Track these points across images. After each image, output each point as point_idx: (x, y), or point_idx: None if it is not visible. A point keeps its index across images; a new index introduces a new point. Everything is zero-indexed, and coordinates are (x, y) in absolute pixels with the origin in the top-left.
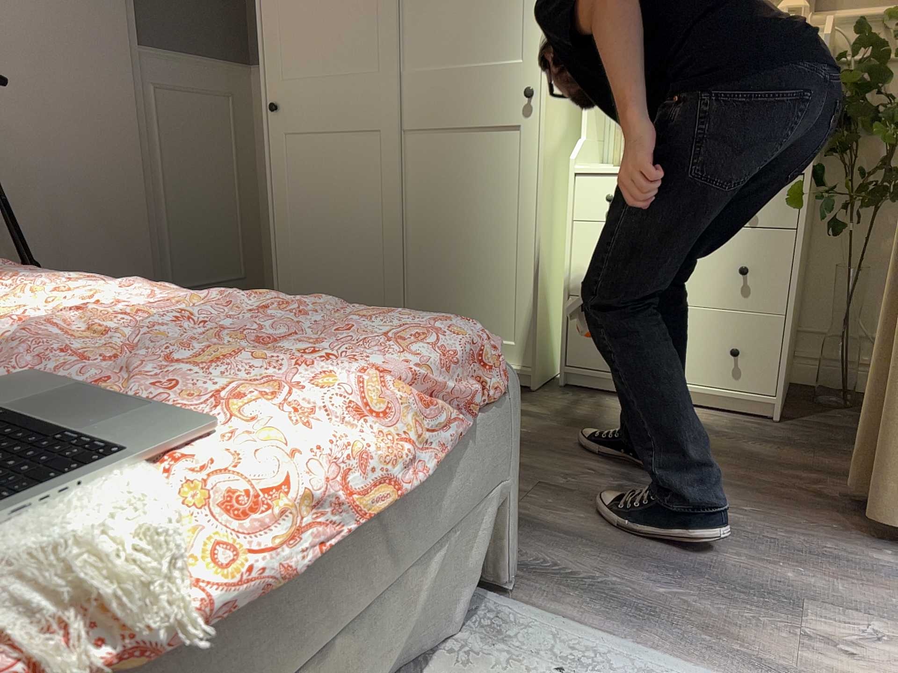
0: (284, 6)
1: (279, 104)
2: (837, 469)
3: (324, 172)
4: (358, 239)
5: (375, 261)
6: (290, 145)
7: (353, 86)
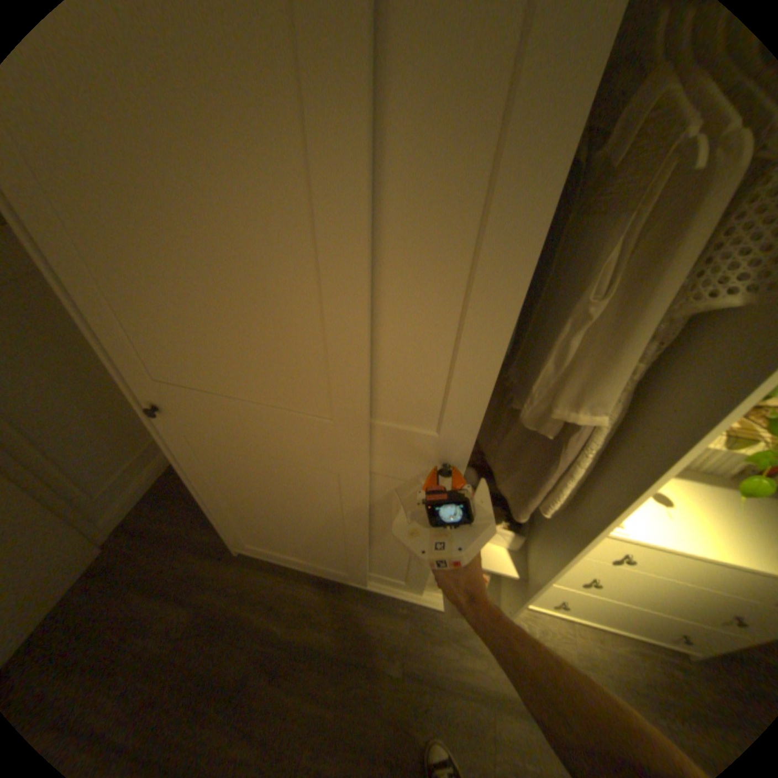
0: (100, 277)
1: (156, 408)
2: None
3: (254, 479)
4: (312, 531)
5: (335, 546)
6: (194, 446)
7: (286, 425)
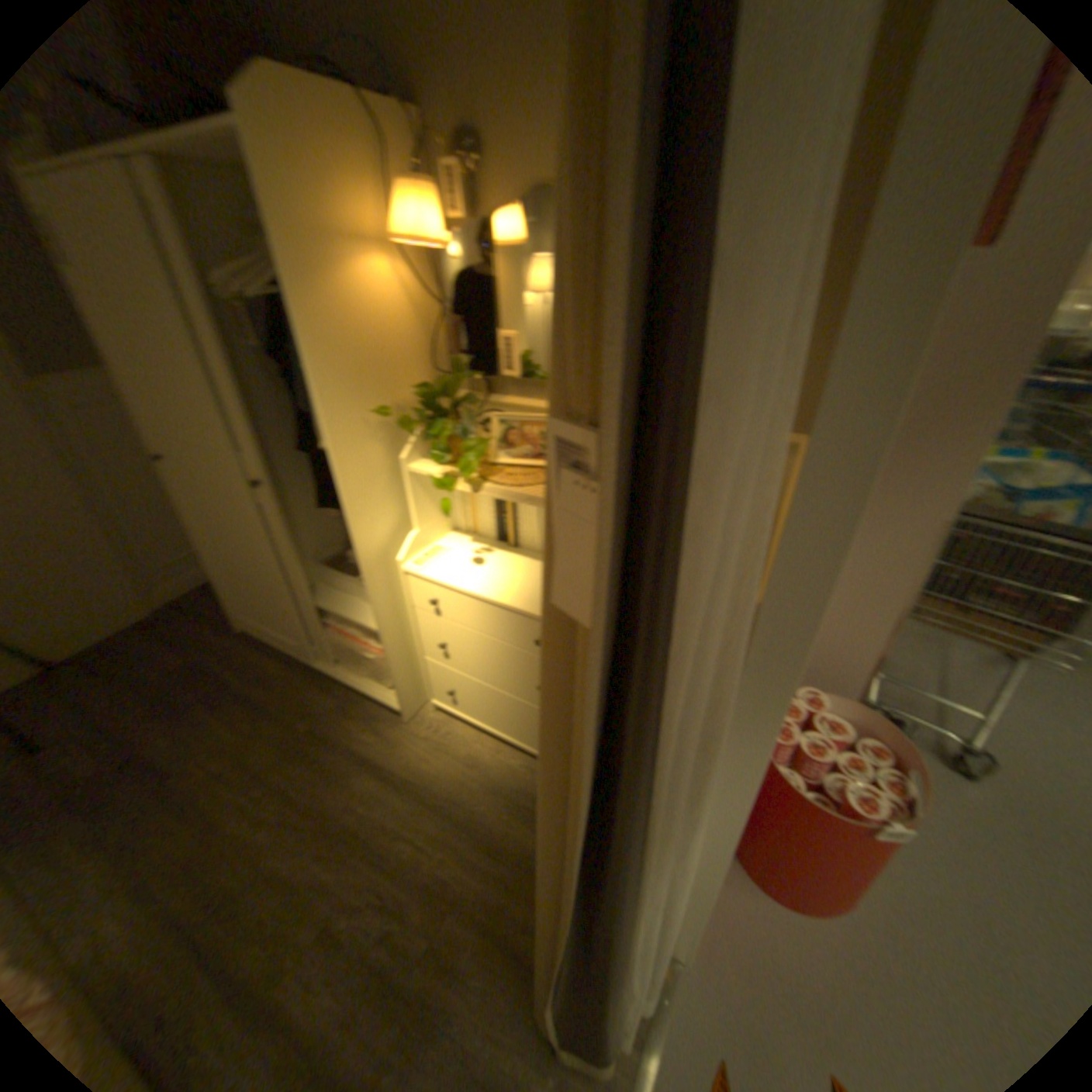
0: (118, 365)
1: (154, 455)
2: None
3: (210, 521)
4: (254, 580)
5: (271, 599)
6: (178, 491)
7: (201, 459)
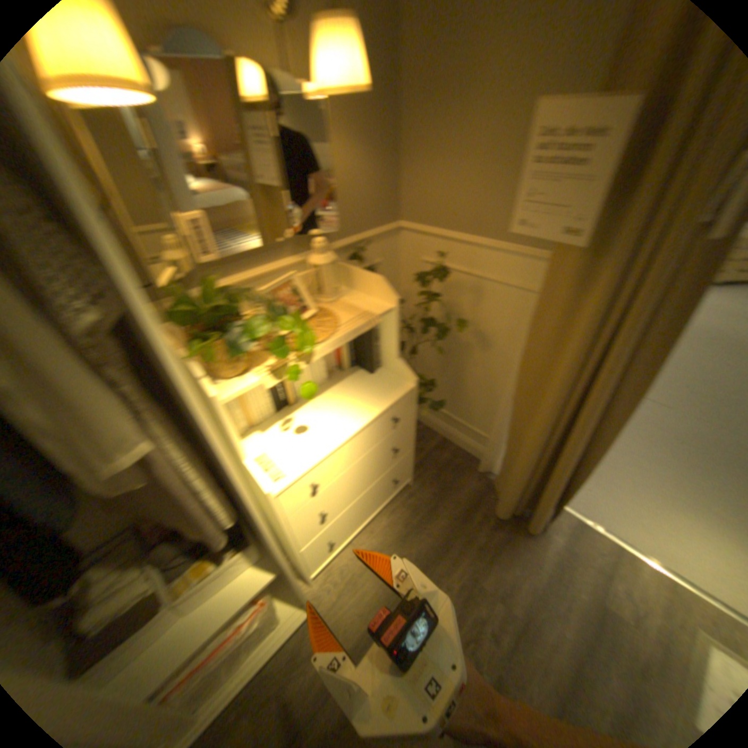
0: None
1: None
2: (468, 496)
3: None
4: None
5: None
6: None
7: None
